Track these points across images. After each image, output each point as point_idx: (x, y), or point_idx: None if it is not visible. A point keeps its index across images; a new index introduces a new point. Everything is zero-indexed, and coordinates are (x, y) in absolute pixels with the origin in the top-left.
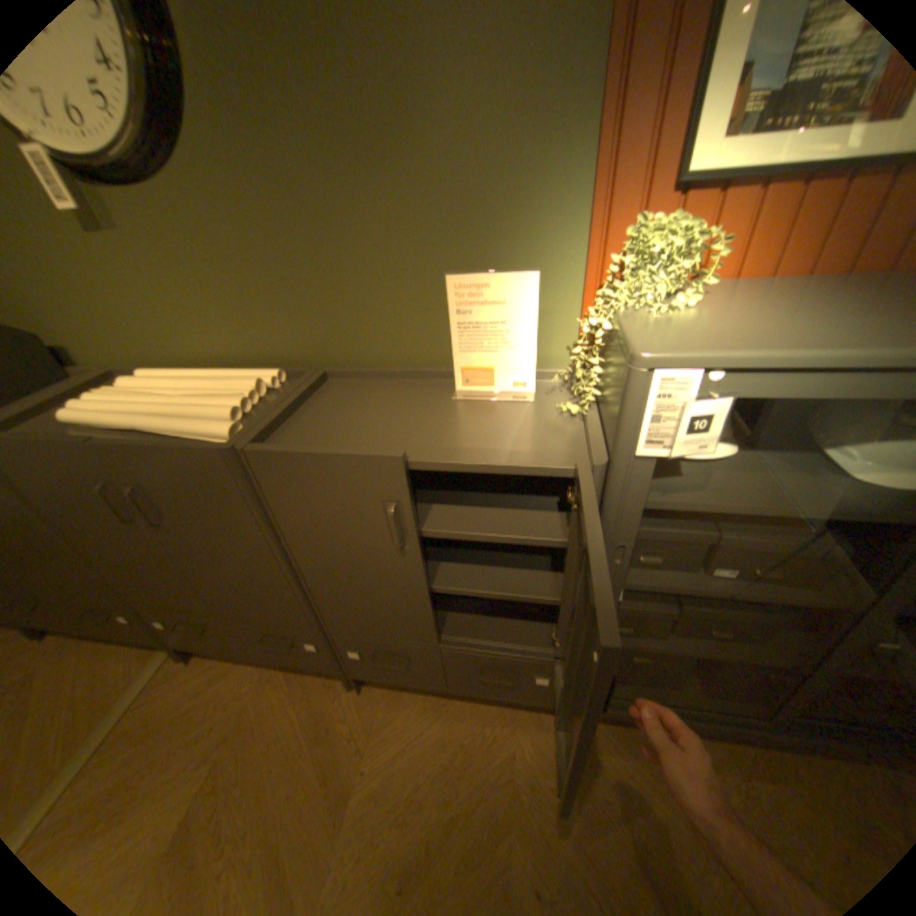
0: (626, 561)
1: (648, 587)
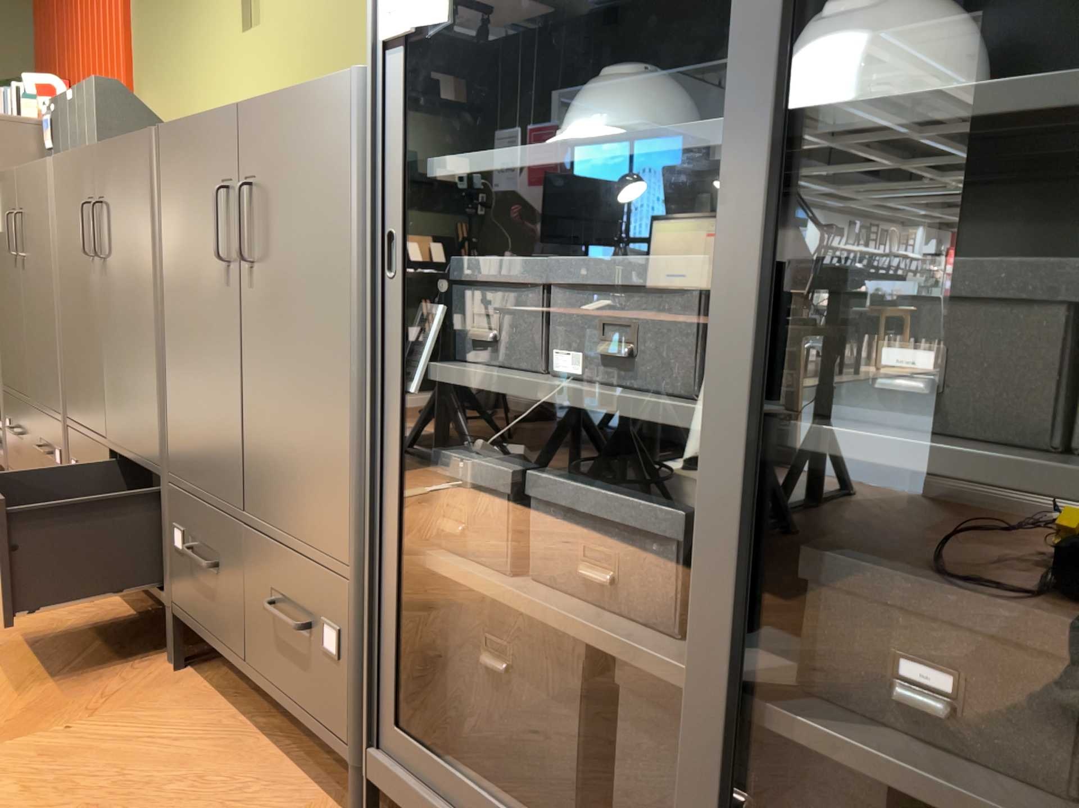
0: (400, 266)
1: (461, 374)
